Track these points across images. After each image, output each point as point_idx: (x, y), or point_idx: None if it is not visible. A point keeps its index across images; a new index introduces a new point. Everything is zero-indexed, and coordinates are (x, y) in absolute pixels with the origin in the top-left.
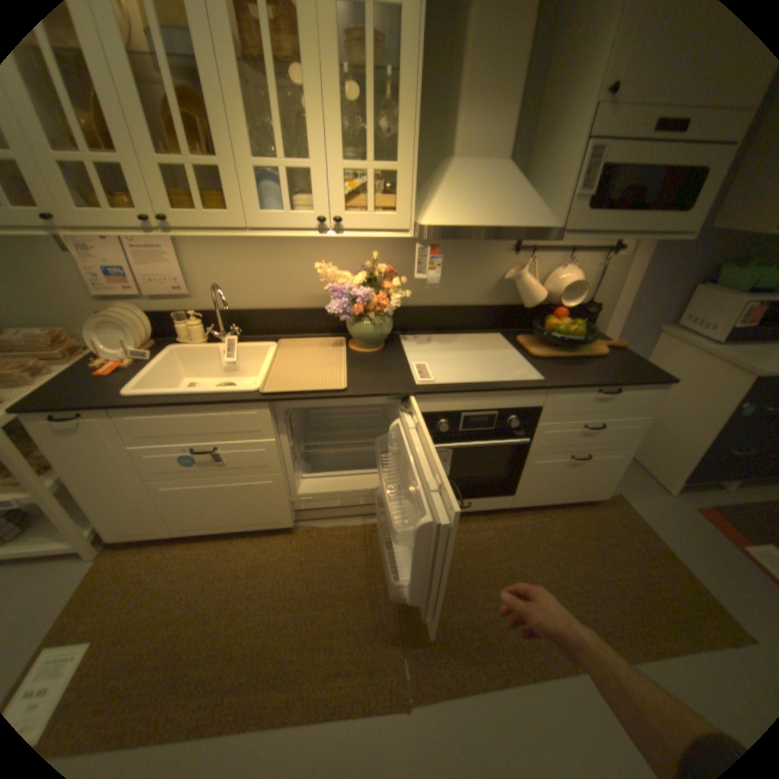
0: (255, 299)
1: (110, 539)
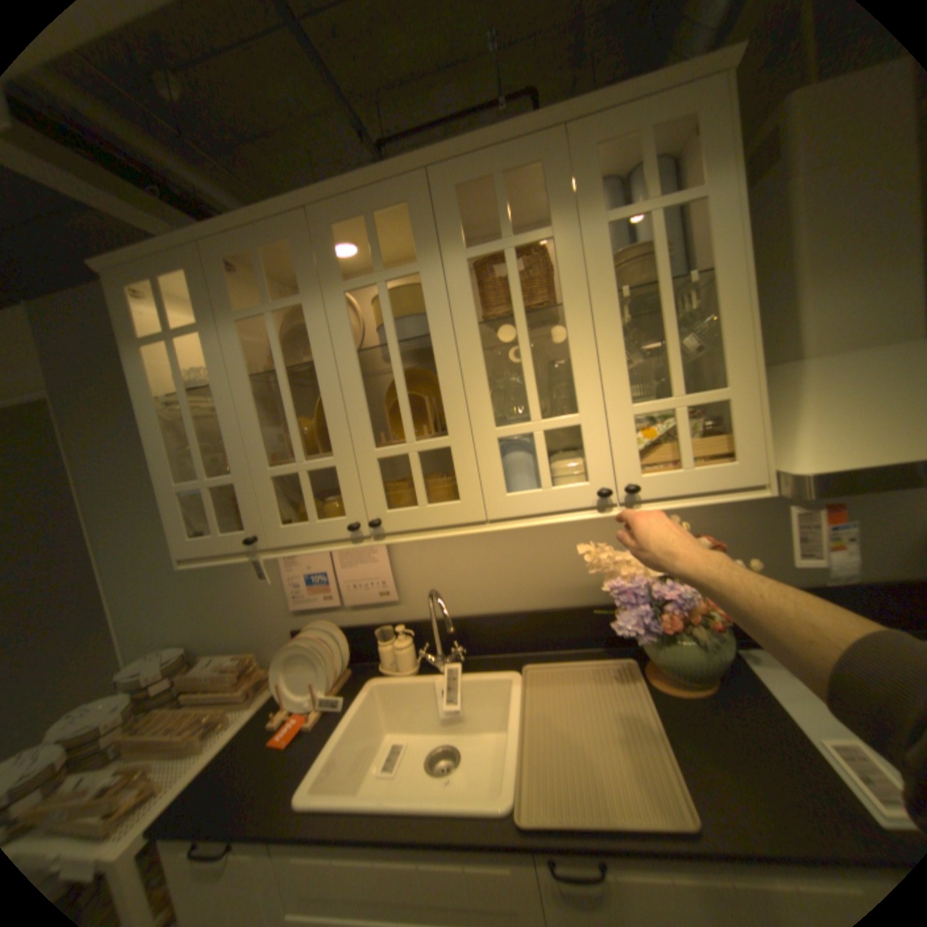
0: (484, 599)
1: None
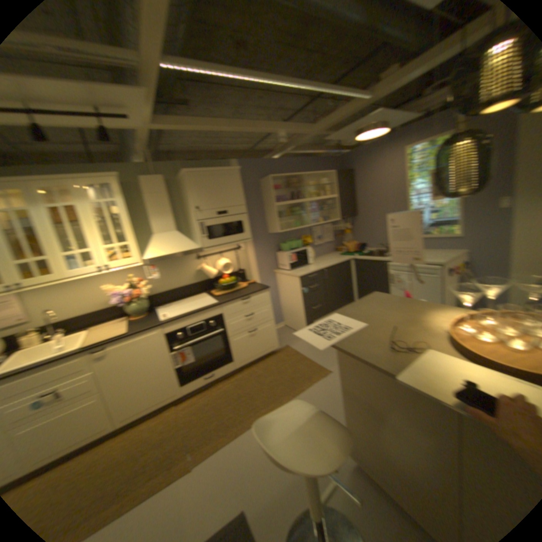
0: (67, 313)
1: None
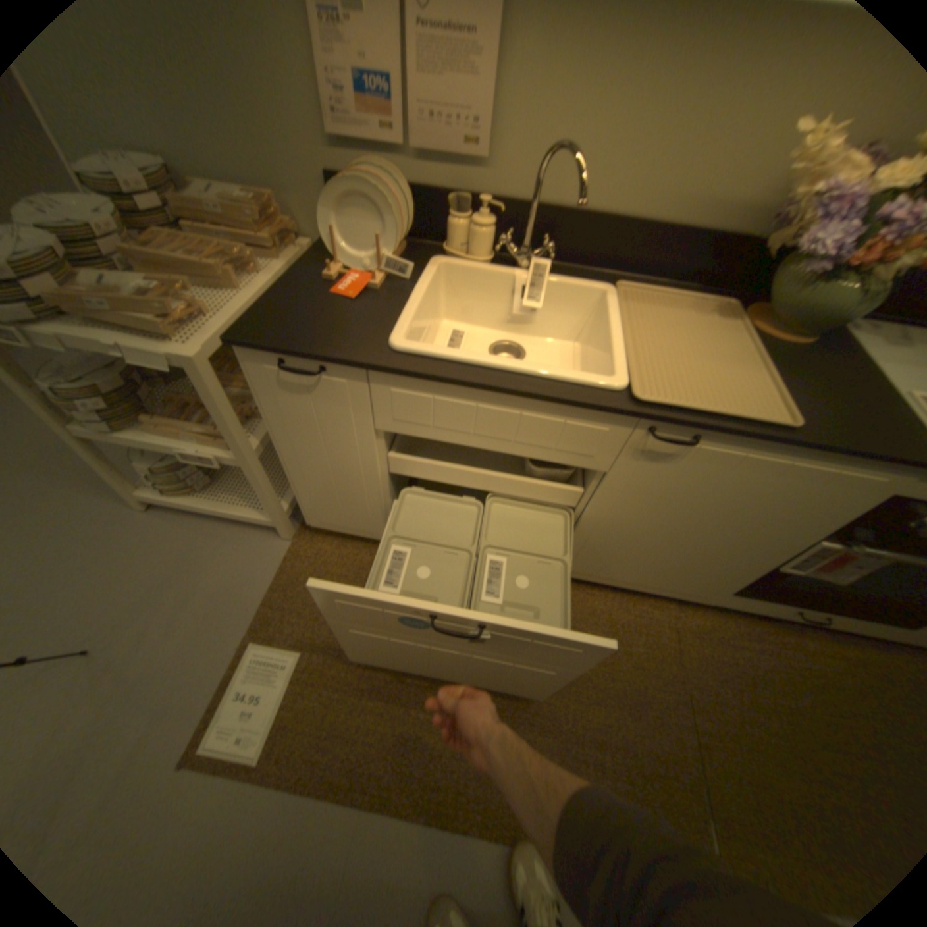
0: (601, 187)
1: (315, 523)
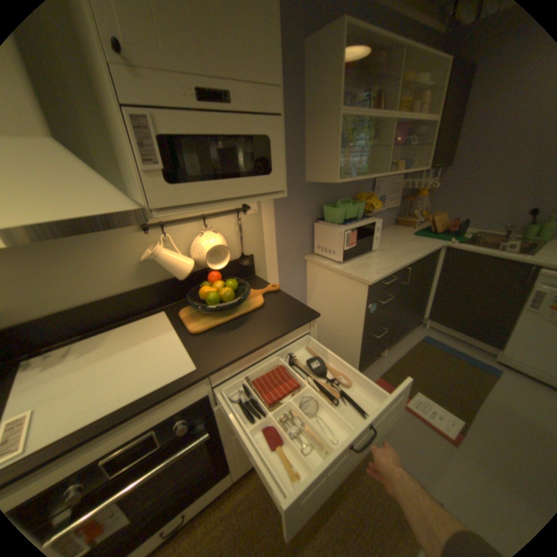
0: None
1: None
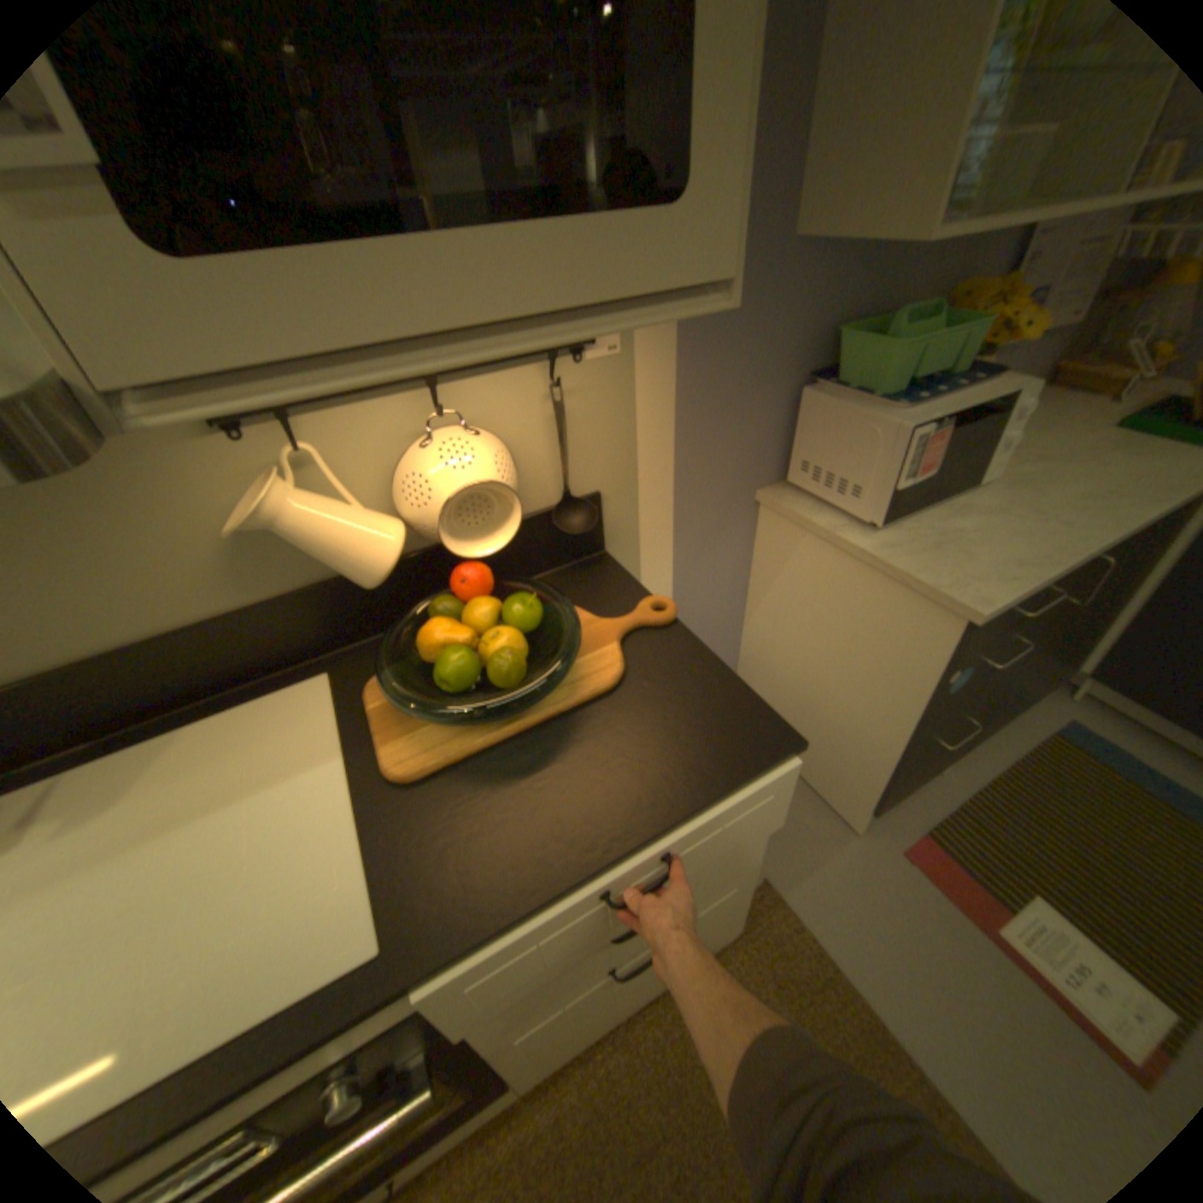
0: None
1: None
